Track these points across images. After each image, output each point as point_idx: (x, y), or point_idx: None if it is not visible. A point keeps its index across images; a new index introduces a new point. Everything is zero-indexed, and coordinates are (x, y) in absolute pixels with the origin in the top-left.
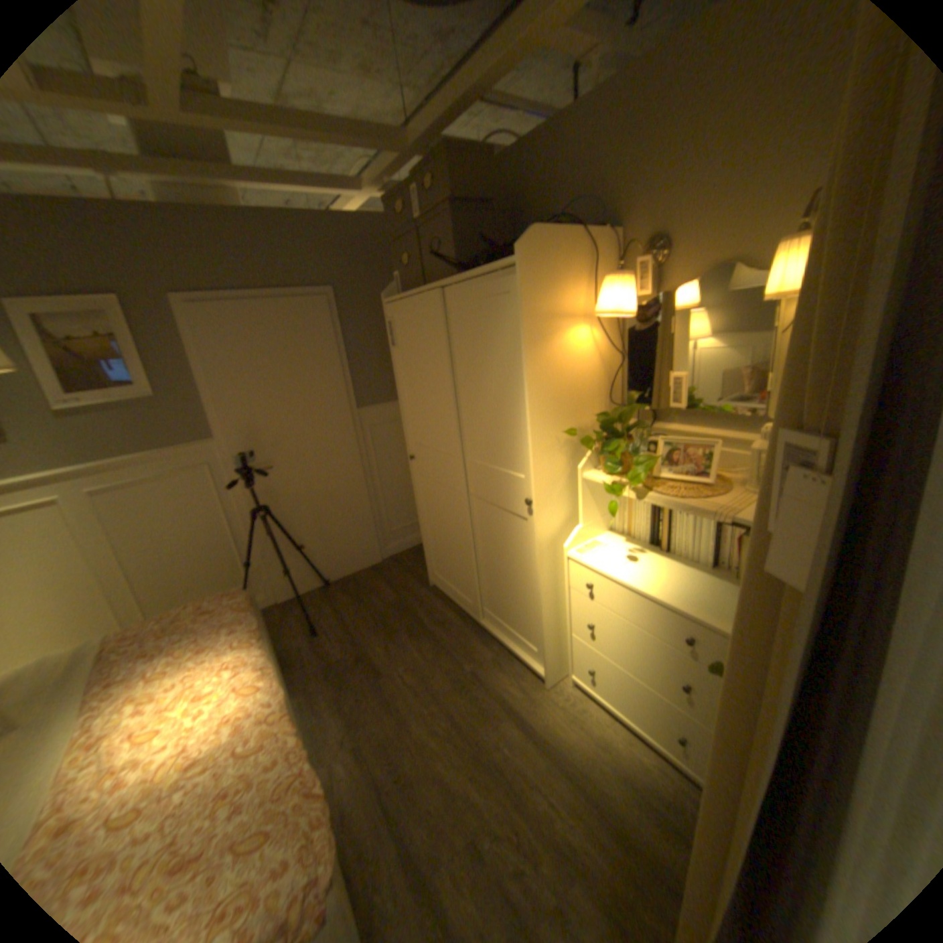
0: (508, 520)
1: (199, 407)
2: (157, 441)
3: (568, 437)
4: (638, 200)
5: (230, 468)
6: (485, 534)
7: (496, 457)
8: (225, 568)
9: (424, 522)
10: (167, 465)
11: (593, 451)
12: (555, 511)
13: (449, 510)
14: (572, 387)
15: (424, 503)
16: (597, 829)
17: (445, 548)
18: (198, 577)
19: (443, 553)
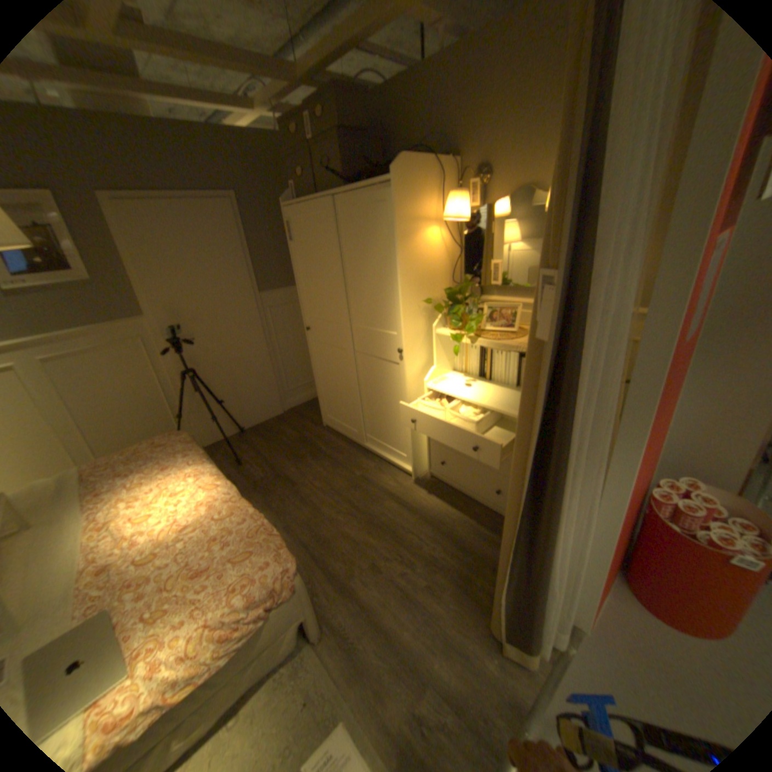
0: (385, 367)
1: (131, 289)
2: (99, 317)
3: (426, 306)
4: (471, 138)
5: (161, 340)
6: (368, 380)
7: (376, 322)
8: (162, 420)
9: (319, 378)
10: (108, 337)
11: (442, 315)
12: (418, 357)
13: (340, 365)
14: (428, 271)
15: (319, 363)
16: (448, 547)
17: (337, 395)
18: (140, 427)
19: (335, 399)
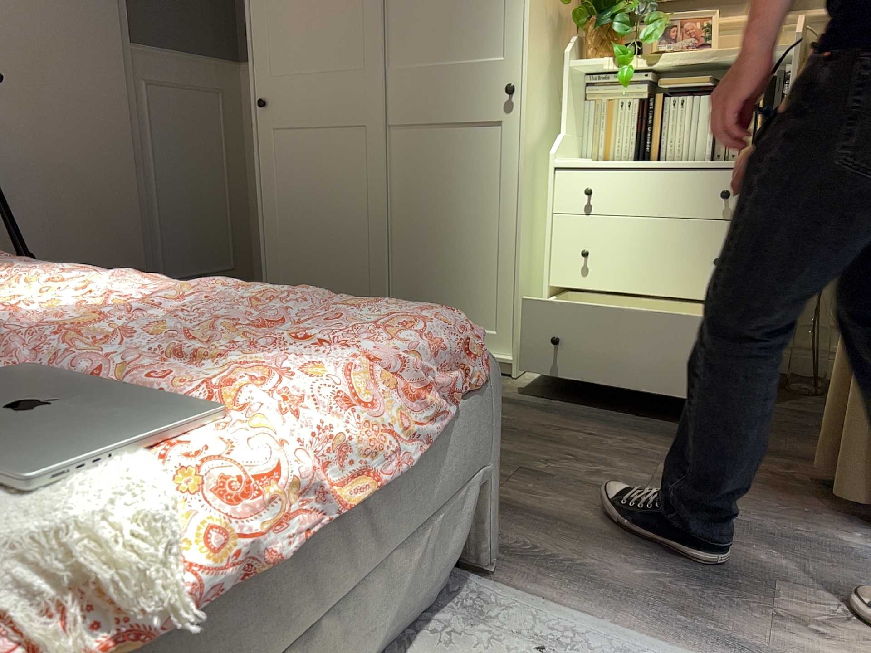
0: (468, 138)
1: None
2: None
3: (555, 14)
4: None
5: None
6: (416, 181)
7: (455, 45)
8: None
9: (276, 215)
10: None
11: (579, 38)
12: (541, 106)
13: (345, 166)
14: None
15: (283, 178)
16: (653, 439)
17: (323, 243)
18: None
19: (317, 254)
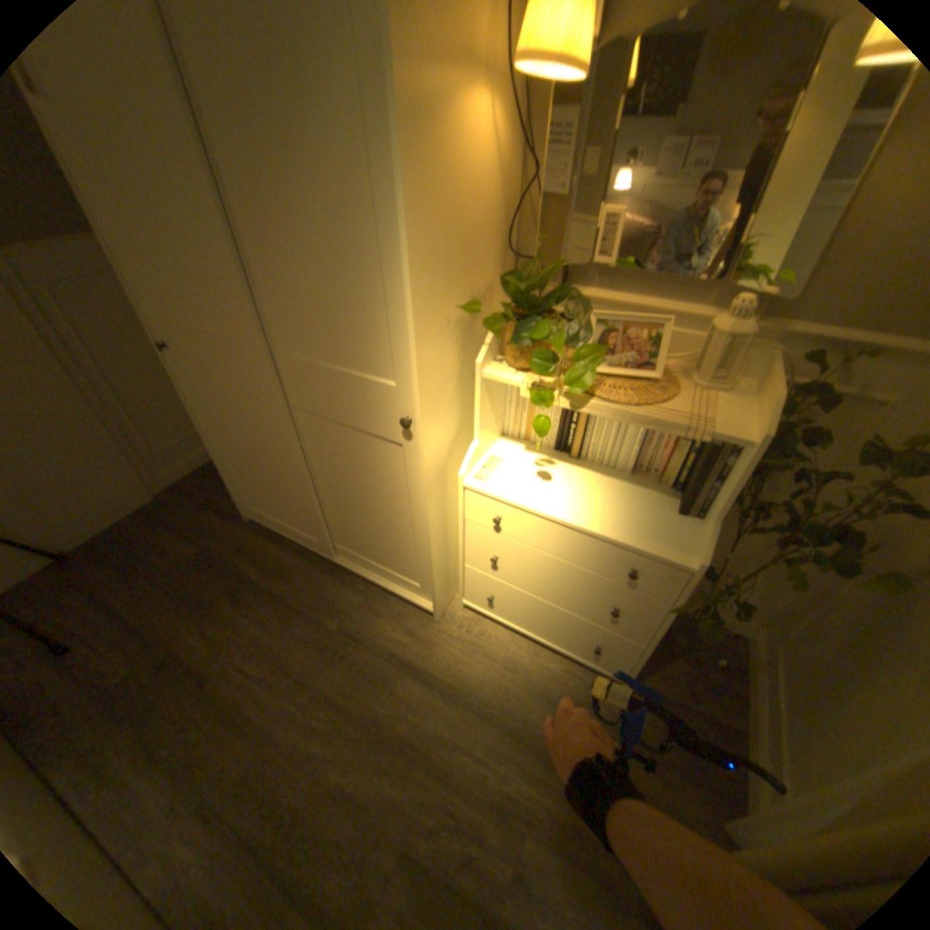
0: (368, 444)
1: None
2: None
3: (460, 312)
4: None
5: None
6: (328, 460)
7: (337, 350)
8: None
9: (214, 443)
10: None
11: (493, 334)
12: (444, 427)
13: (258, 428)
14: (466, 221)
15: (208, 416)
16: (527, 763)
17: (261, 478)
18: None
19: (259, 484)
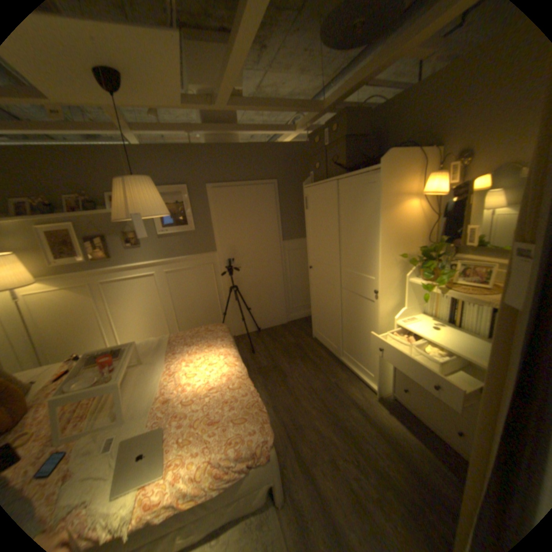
0: (364, 302)
1: (213, 236)
2: (195, 251)
3: (403, 258)
4: (454, 131)
5: (223, 266)
6: (349, 309)
7: (360, 268)
8: (215, 314)
9: (314, 302)
10: (197, 262)
11: (416, 267)
12: (391, 298)
13: (329, 296)
14: (407, 232)
15: (315, 292)
16: (404, 470)
17: (325, 317)
18: (204, 317)
19: (323, 319)
